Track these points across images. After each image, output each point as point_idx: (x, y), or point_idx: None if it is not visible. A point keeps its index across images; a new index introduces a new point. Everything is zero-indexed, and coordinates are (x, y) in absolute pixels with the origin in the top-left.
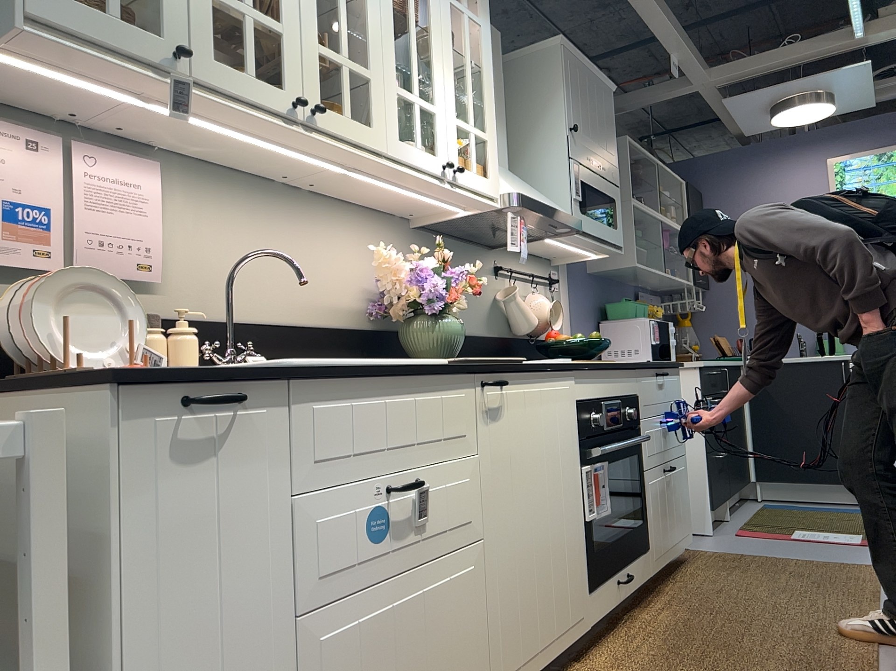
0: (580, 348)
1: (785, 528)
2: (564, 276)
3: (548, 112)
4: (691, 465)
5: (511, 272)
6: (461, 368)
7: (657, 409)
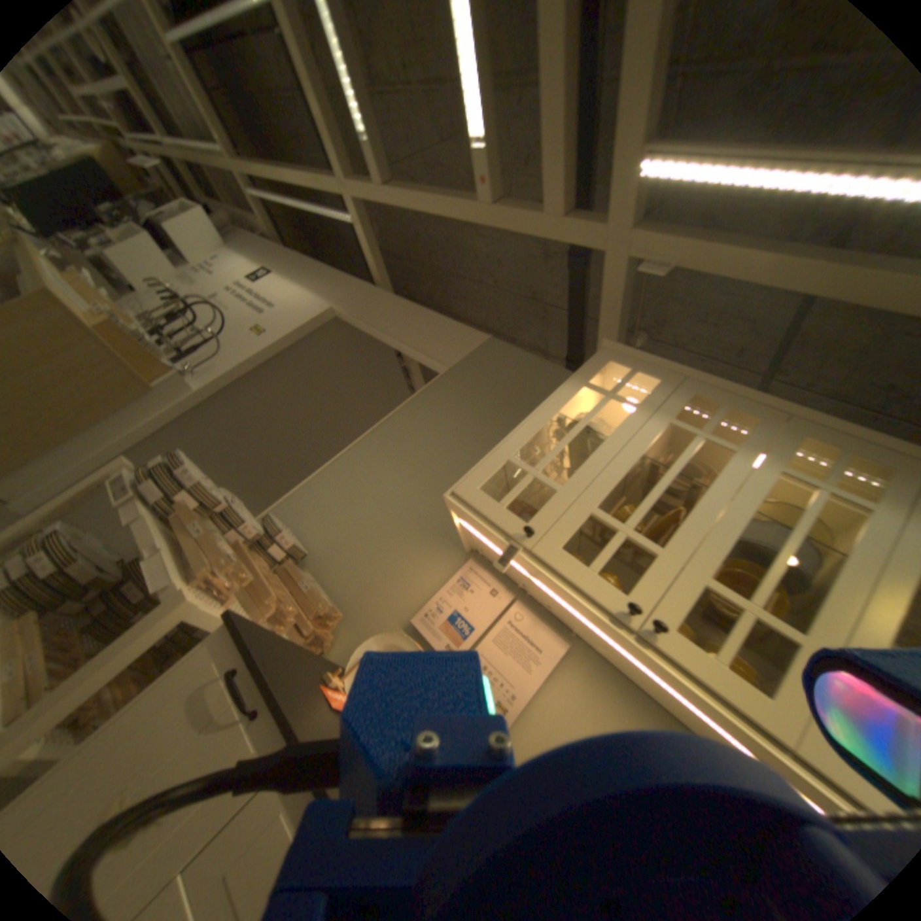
0: None
1: None
2: None
3: None
4: None
5: None
6: None
7: None
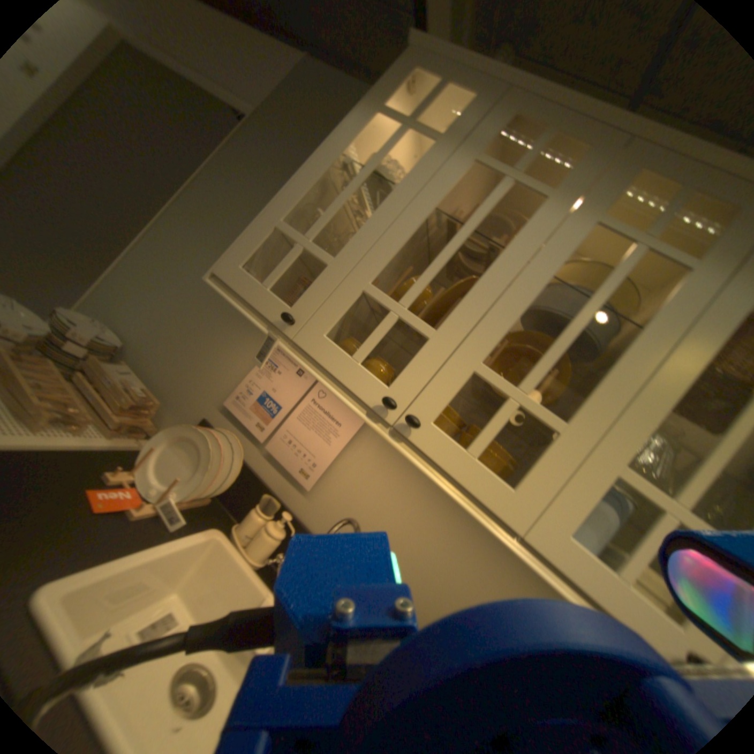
0: None
1: None
2: None
3: None
4: None
5: None
6: None
7: None
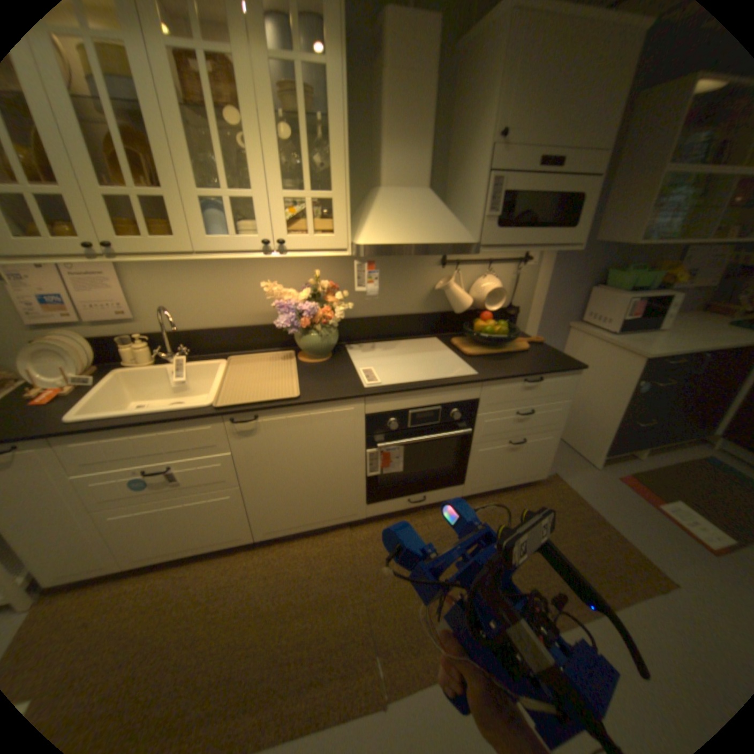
0: (485, 337)
1: (674, 496)
2: (548, 251)
3: (487, 110)
4: (606, 422)
5: (458, 263)
6: (202, 417)
7: (514, 405)
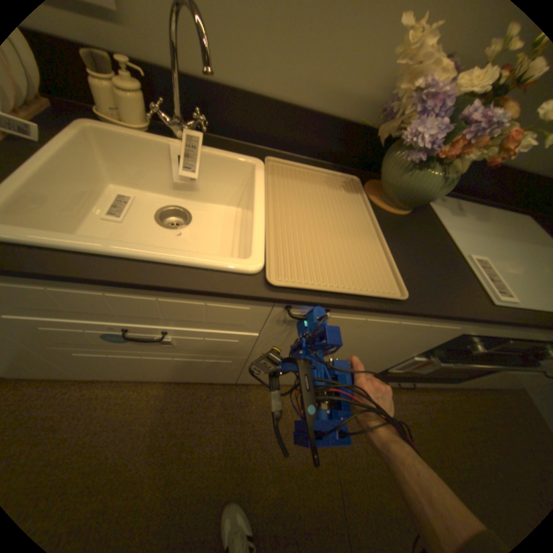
0: None
1: None
2: None
3: None
4: None
5: None
6: (245, 296)
7: None
